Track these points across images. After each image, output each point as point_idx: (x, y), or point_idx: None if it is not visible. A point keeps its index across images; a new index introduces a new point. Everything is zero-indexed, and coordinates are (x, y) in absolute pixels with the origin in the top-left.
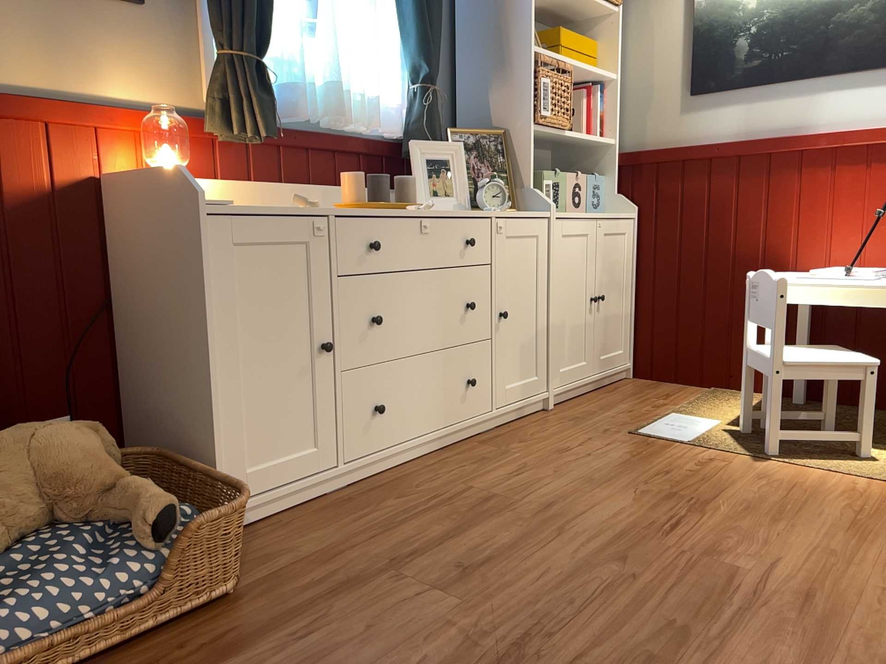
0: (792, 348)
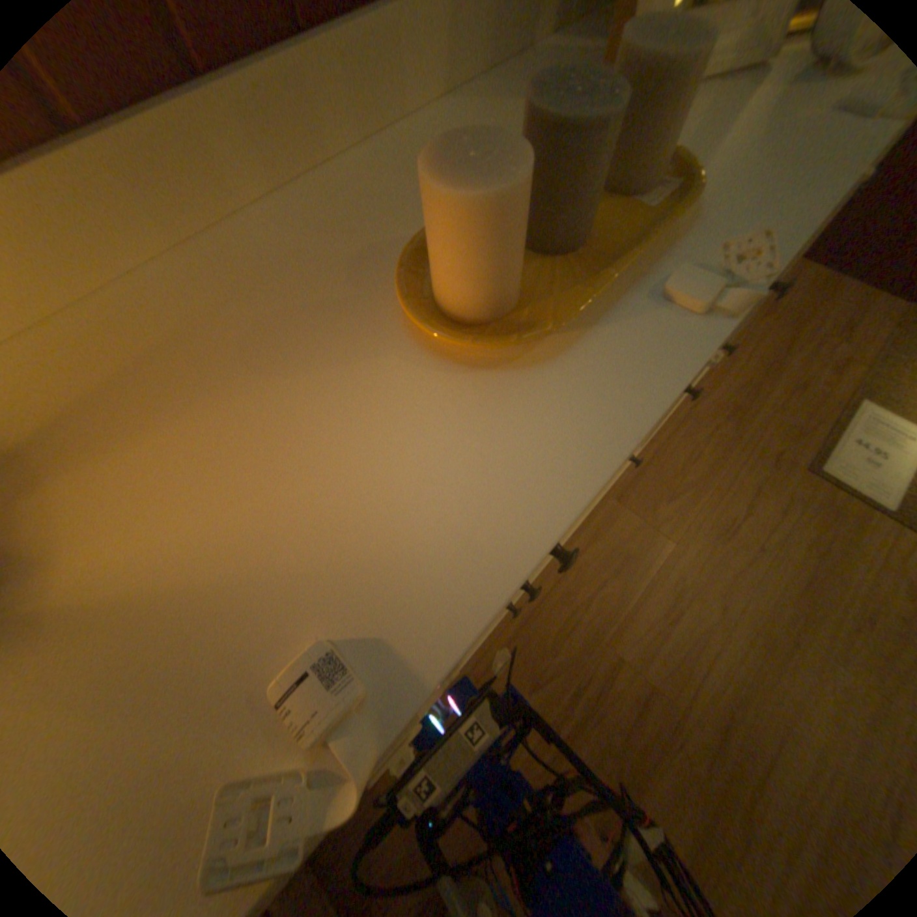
0: None
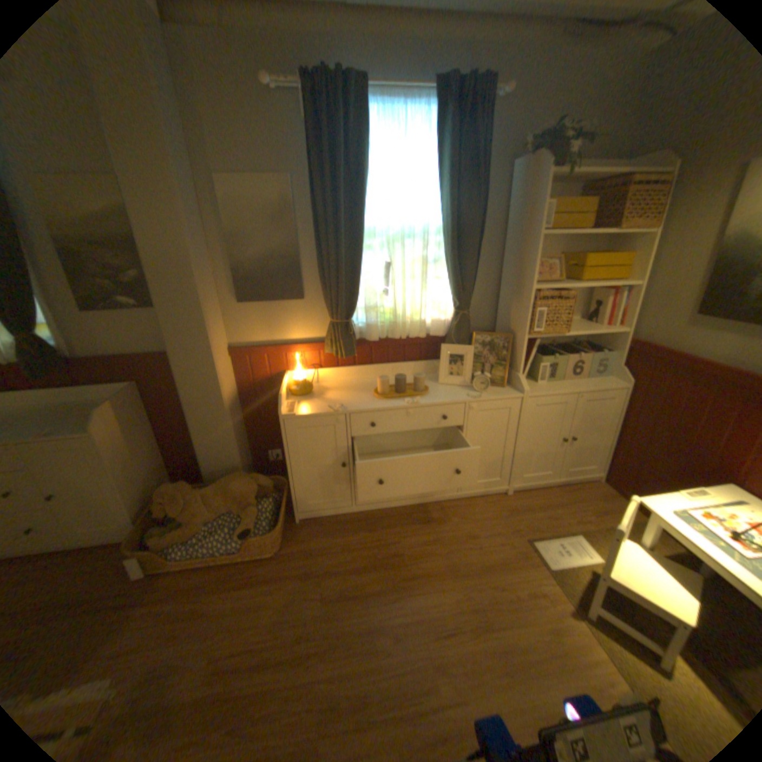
0: (654, 563)
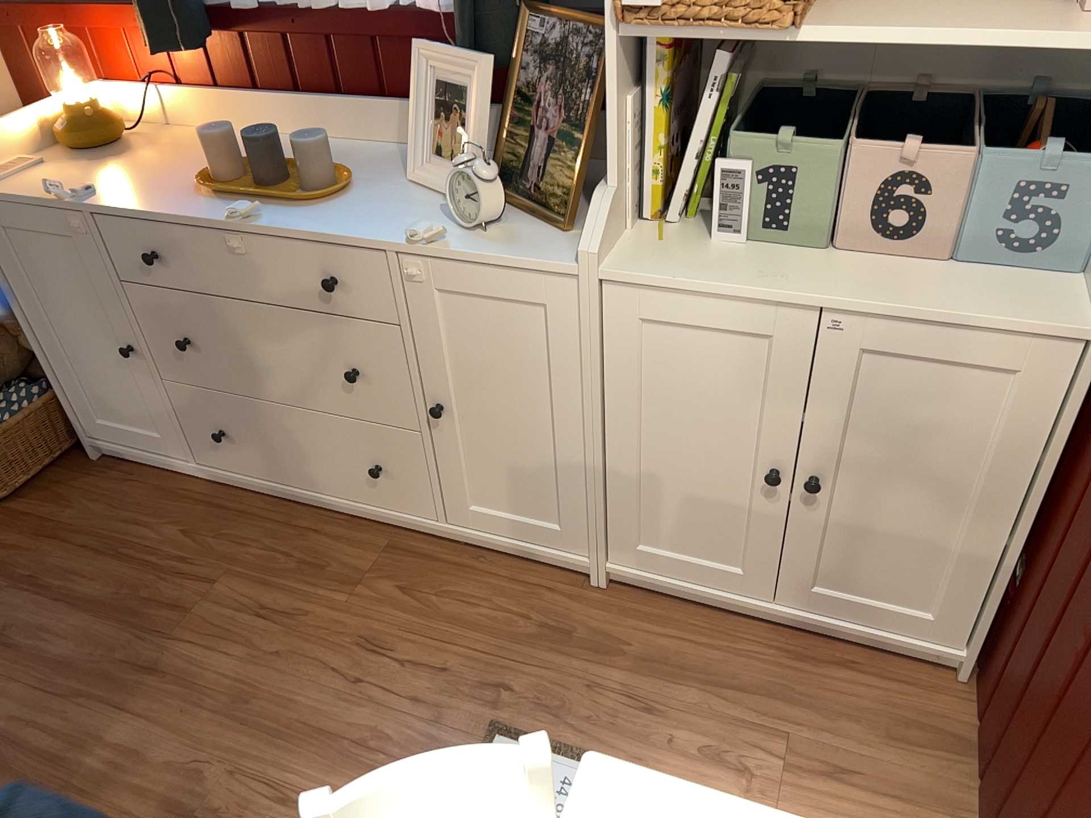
0: None
